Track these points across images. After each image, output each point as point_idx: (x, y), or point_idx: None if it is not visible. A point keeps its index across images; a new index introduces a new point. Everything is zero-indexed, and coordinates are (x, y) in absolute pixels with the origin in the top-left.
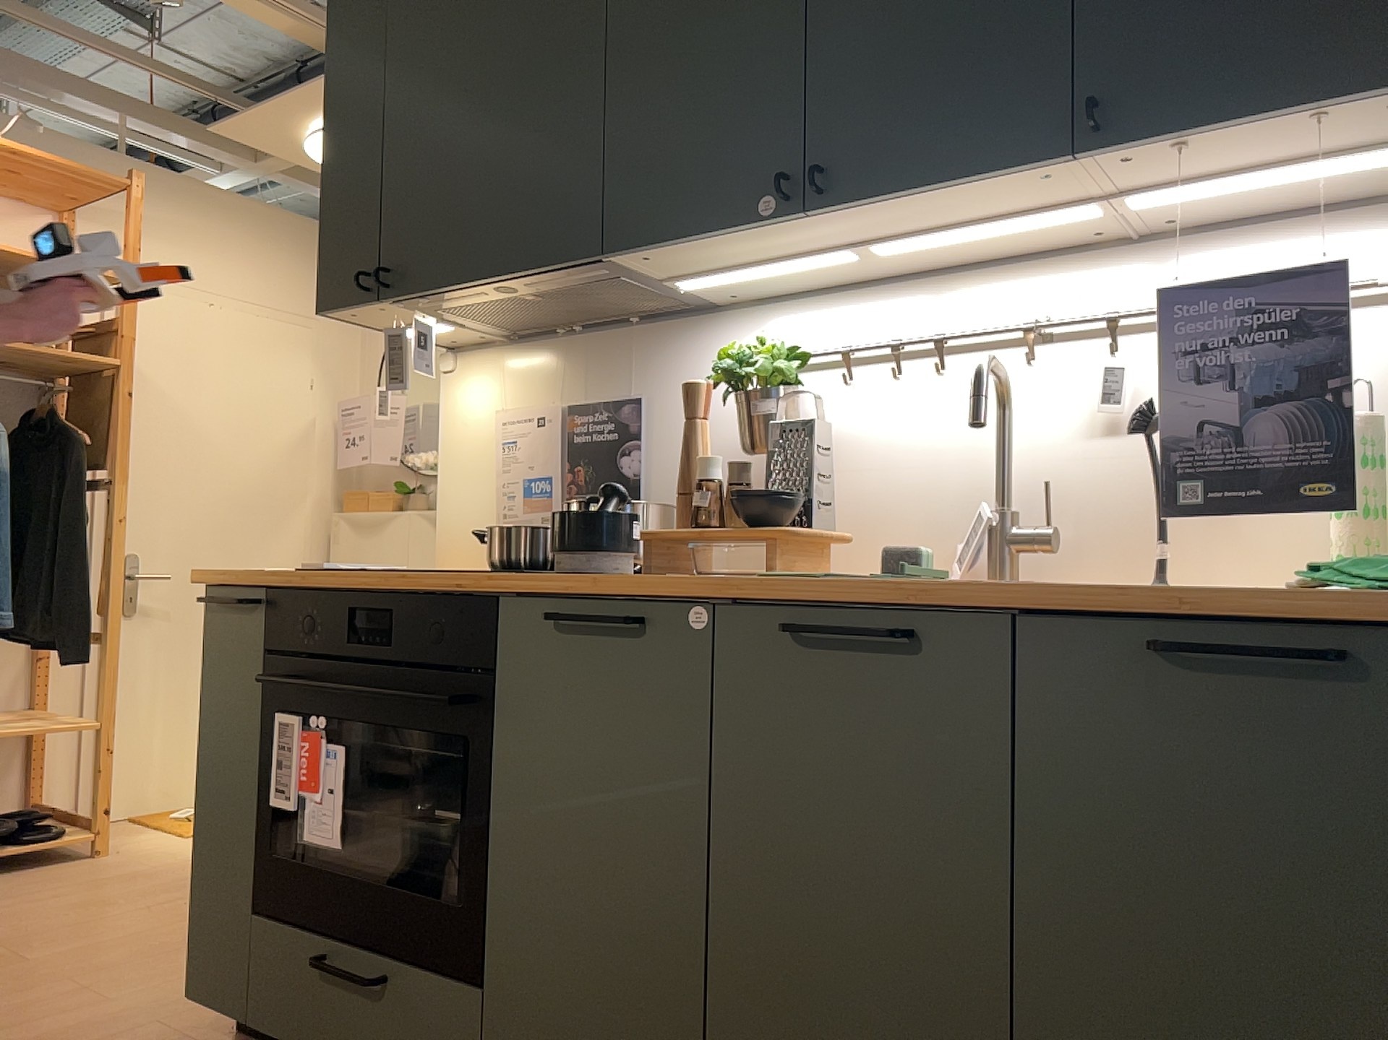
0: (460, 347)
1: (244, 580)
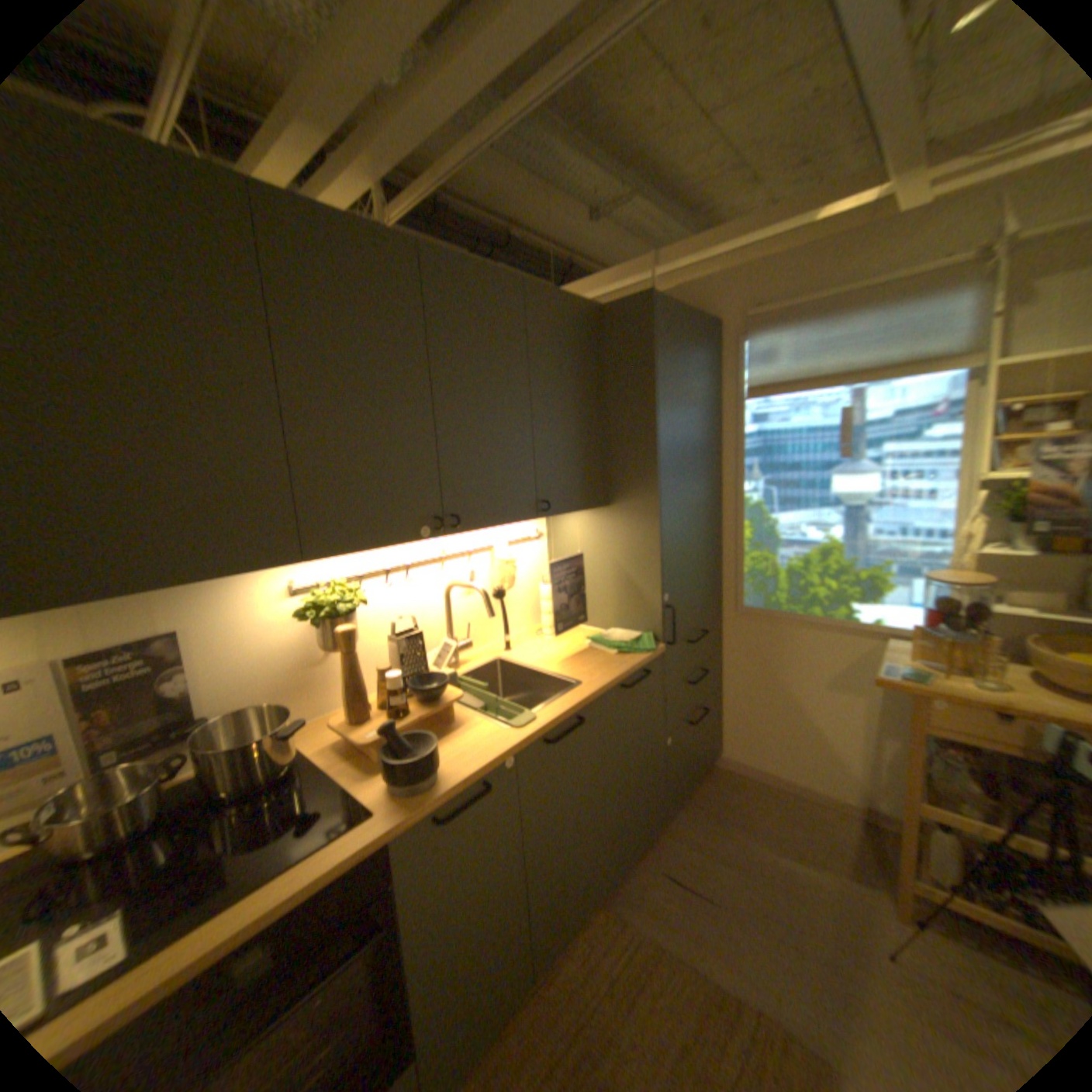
0: None
1: None
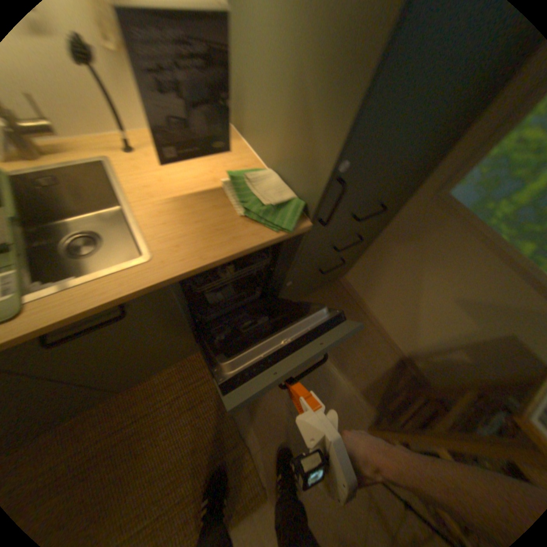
0: None
1: None
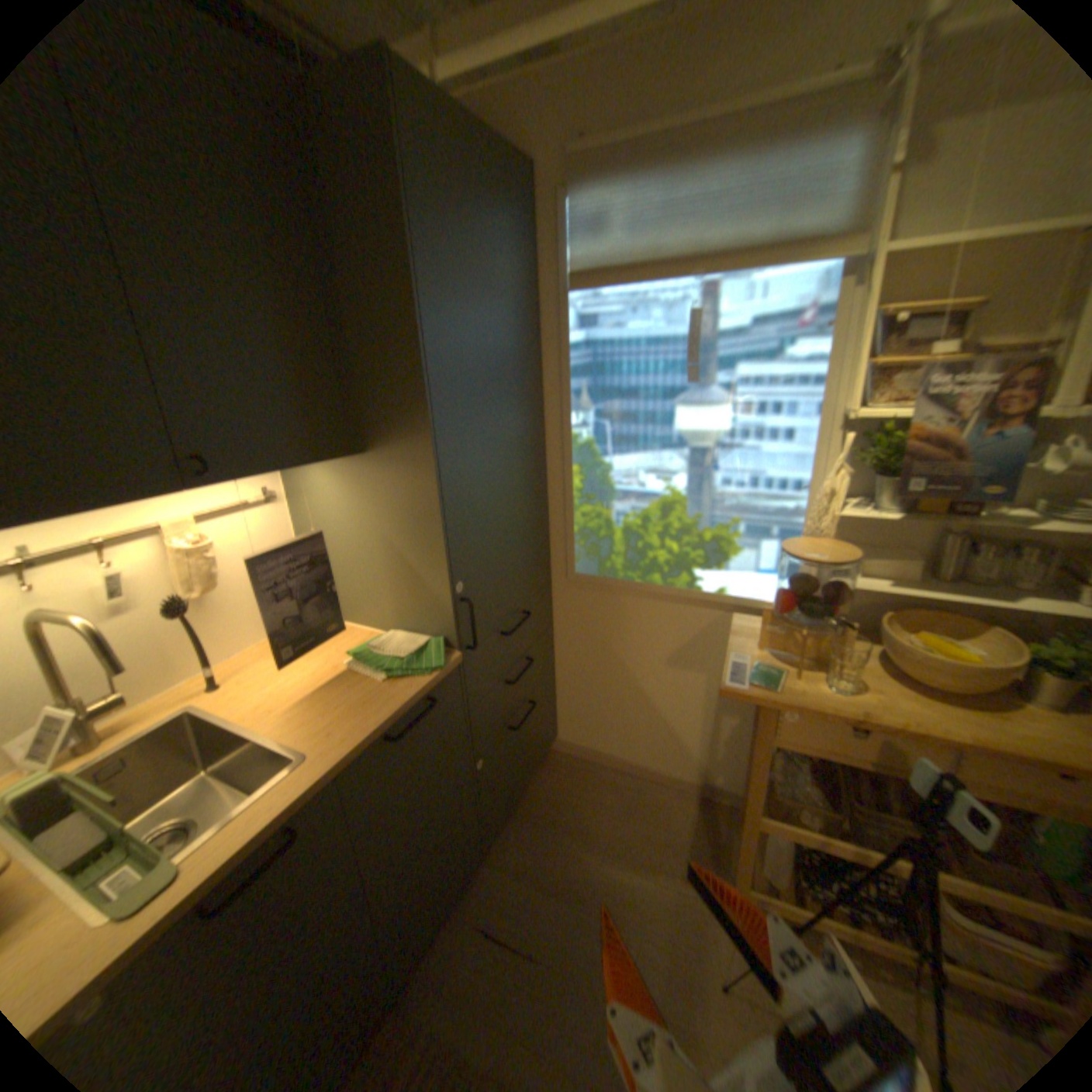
0: None
1: None
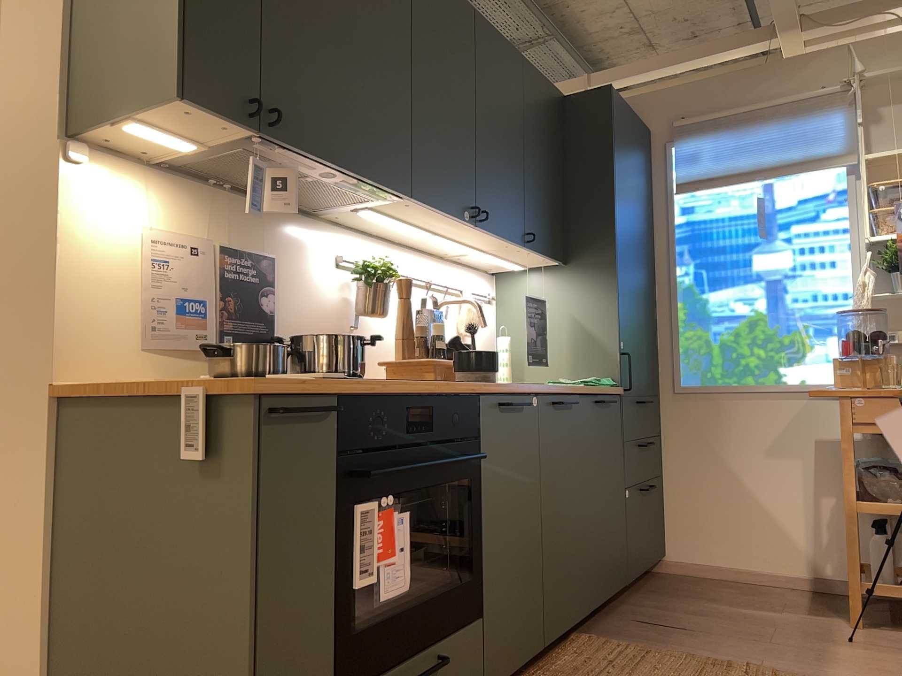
0: (87, 143)
1: (320, 388)
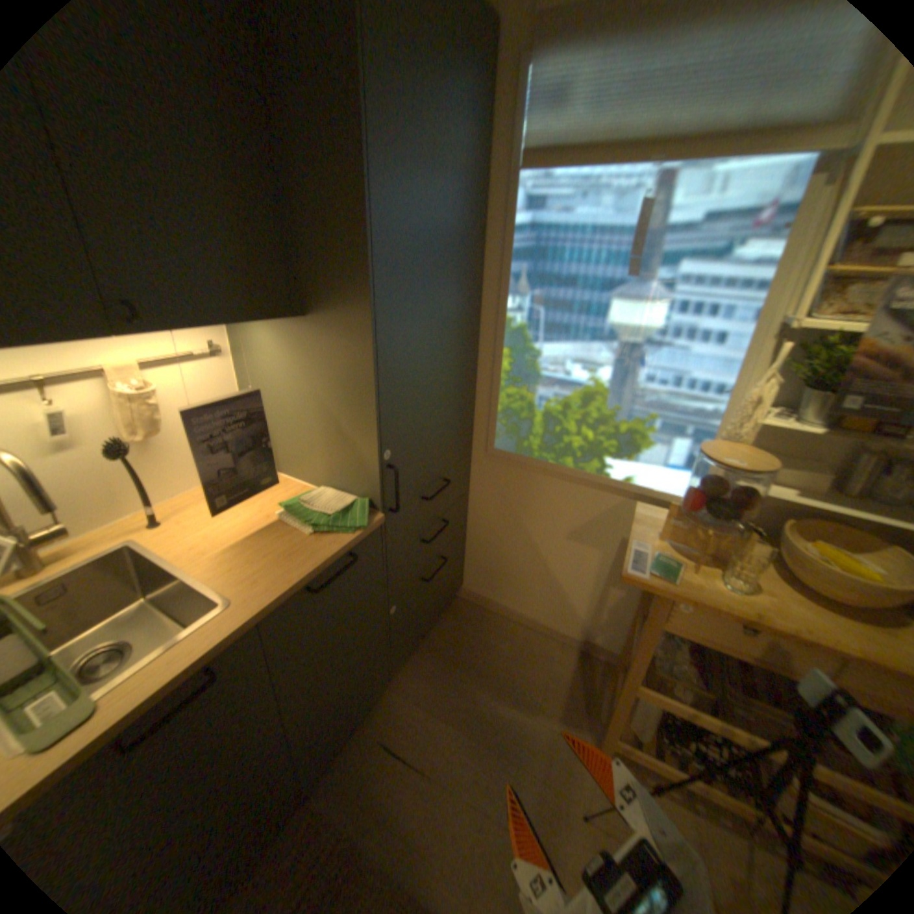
0: None
1: None
